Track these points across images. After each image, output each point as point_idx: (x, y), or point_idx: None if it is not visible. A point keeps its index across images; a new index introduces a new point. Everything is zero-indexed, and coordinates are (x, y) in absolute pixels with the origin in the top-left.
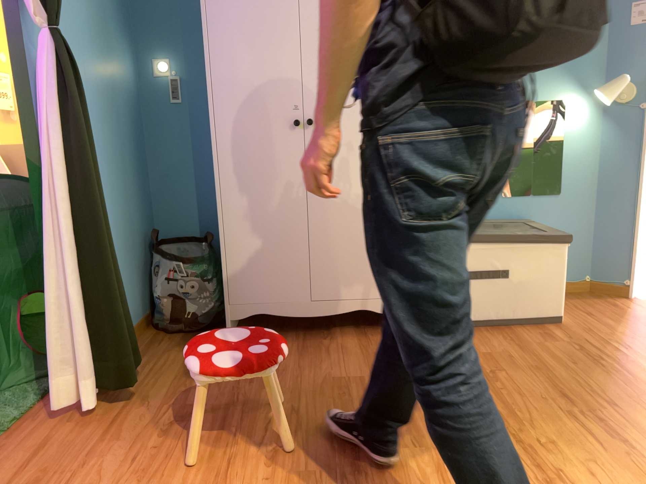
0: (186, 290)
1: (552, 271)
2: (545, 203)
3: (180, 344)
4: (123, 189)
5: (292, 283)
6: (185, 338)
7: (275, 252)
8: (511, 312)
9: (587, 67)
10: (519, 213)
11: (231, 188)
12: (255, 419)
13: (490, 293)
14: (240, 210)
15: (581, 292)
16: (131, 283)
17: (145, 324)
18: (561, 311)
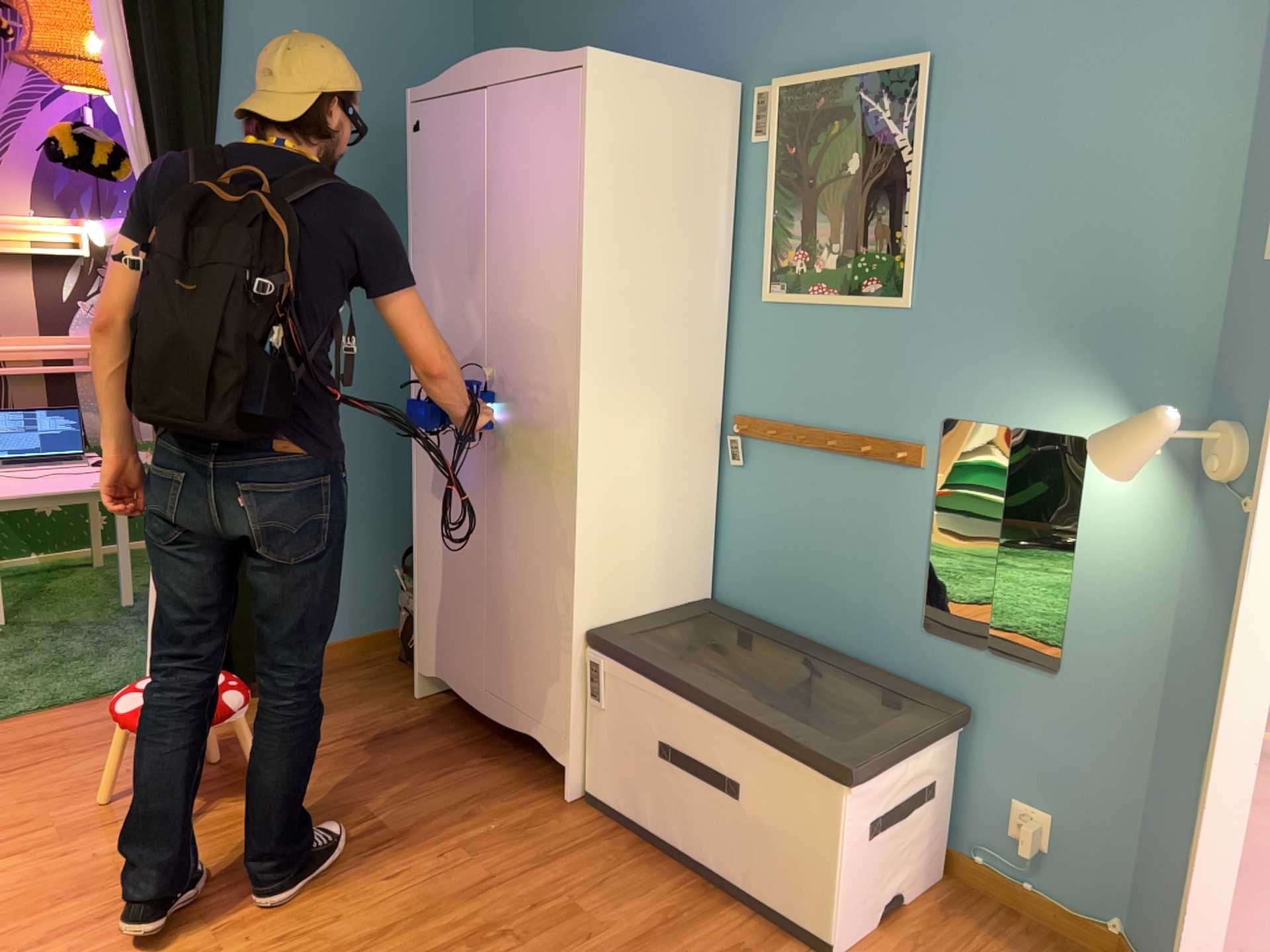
0: (411, 609)
1: (820, 831)
2: (1019, 682)
3: (369, 680)
4: (380, 451)
5: (468, 652)
6: (389, 675)
7: (455, 596)
8: (747, 877)
9: (1153, 362)
10: (956, 682)
11: (423, 484)
12: (224, 799)
13: (715, 815)
14: (429, 519)
15: (1082, 949)
16: (374, 577)
17: (394, 636)
18: (836, 933)
